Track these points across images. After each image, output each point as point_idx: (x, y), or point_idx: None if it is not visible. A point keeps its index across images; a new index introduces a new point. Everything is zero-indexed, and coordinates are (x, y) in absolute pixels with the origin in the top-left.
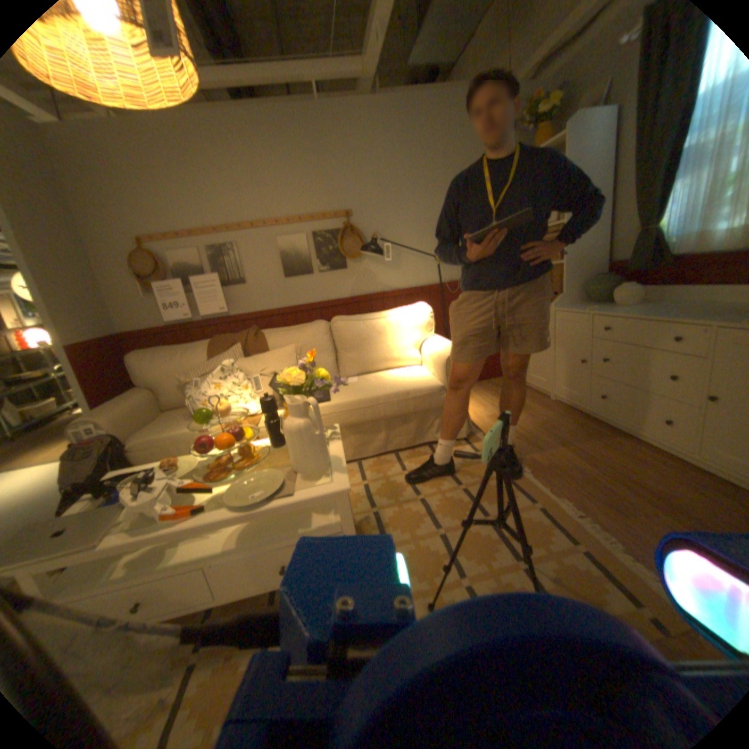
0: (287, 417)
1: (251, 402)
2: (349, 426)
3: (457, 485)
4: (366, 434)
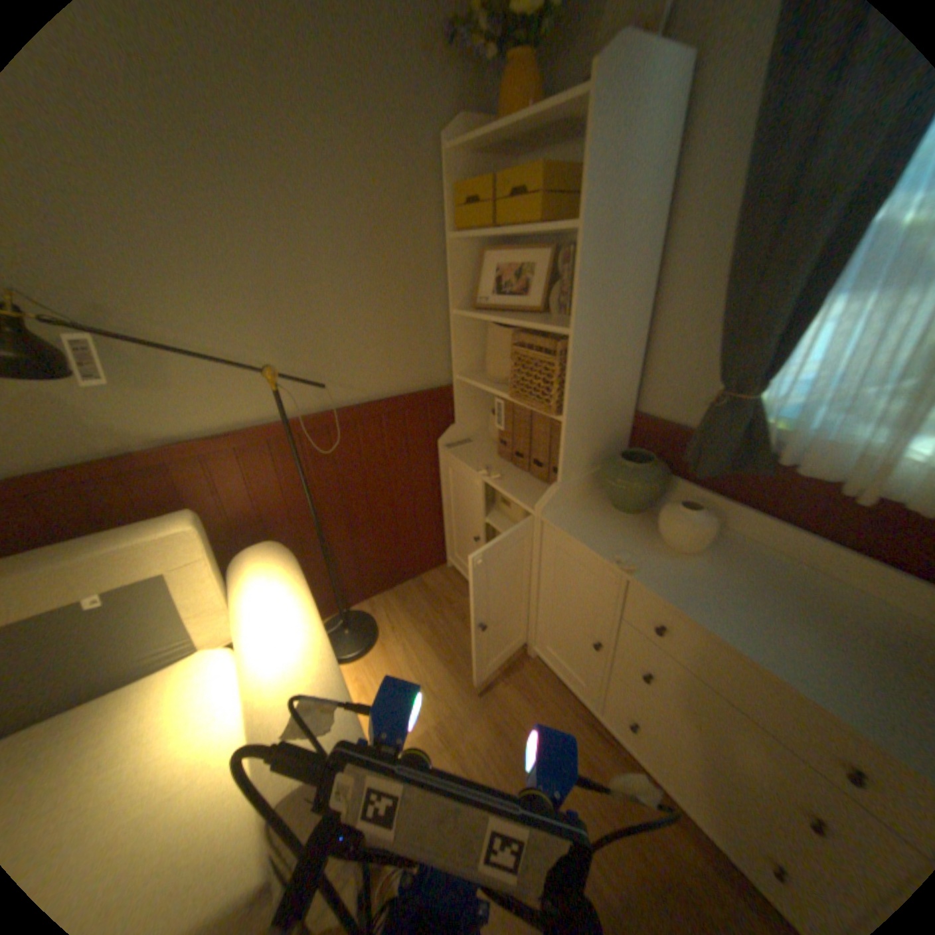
0: None
1: None
2: None
3: None
4: None
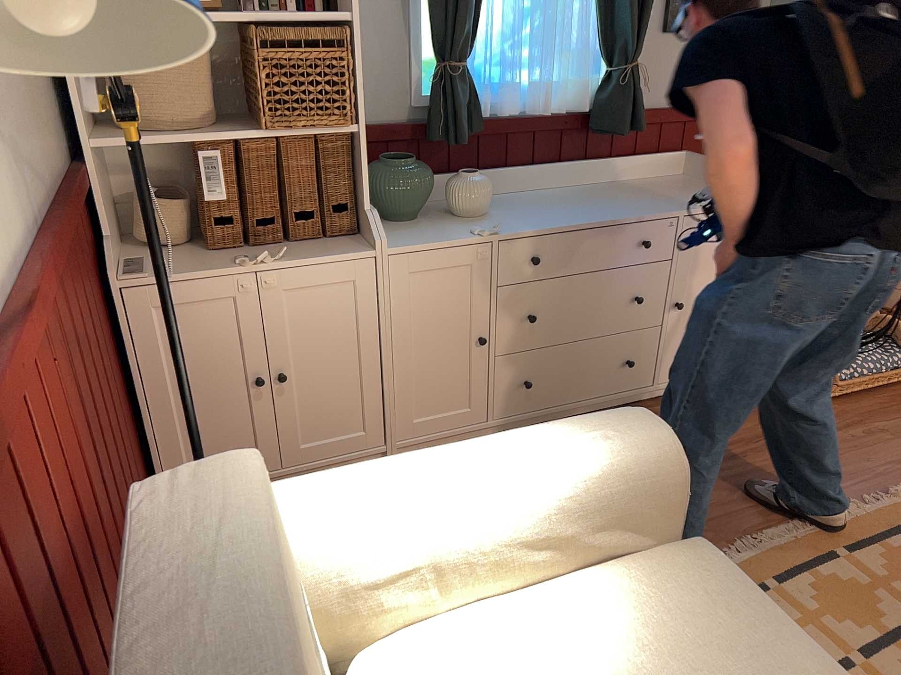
0: None
1: None
2: None
3: None
4: None
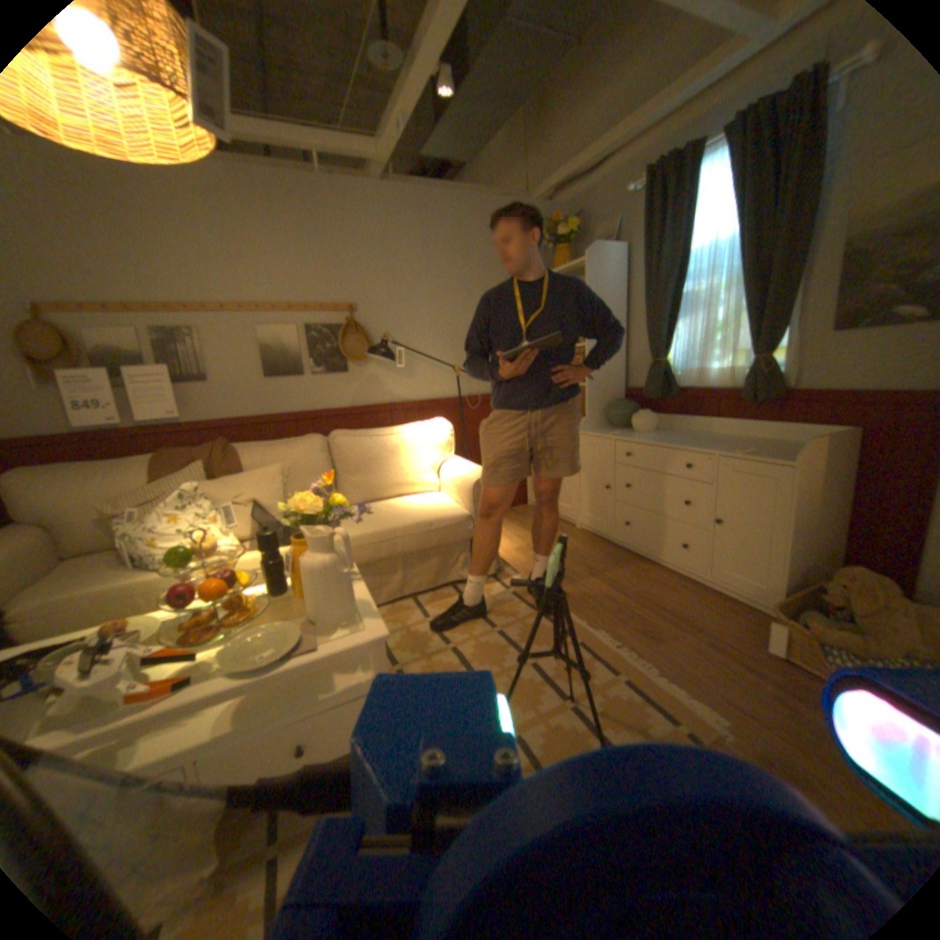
0: (305, 554)
1: (224, 540)
2: (357, 567)
3: (491, 628)
4: (378, 575)
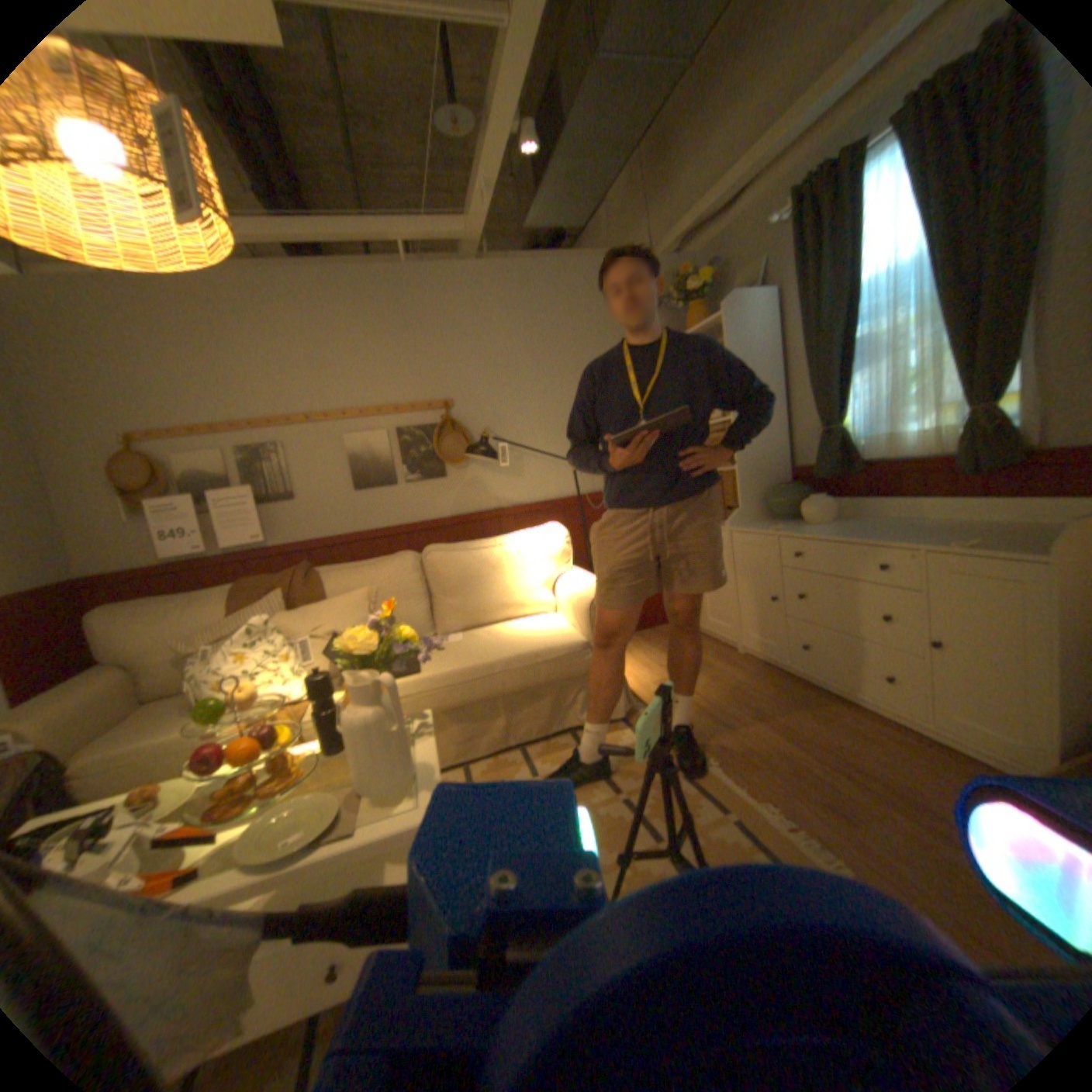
0: (348, 706)
1: (295, 681)
2: (450, 711)
3: (615, 793)
4: (476, 720)
